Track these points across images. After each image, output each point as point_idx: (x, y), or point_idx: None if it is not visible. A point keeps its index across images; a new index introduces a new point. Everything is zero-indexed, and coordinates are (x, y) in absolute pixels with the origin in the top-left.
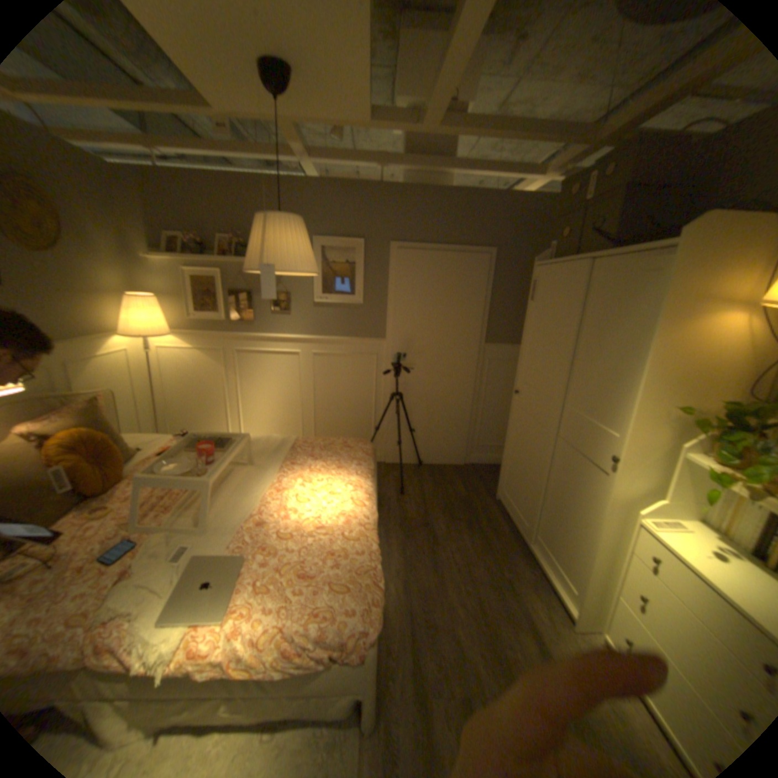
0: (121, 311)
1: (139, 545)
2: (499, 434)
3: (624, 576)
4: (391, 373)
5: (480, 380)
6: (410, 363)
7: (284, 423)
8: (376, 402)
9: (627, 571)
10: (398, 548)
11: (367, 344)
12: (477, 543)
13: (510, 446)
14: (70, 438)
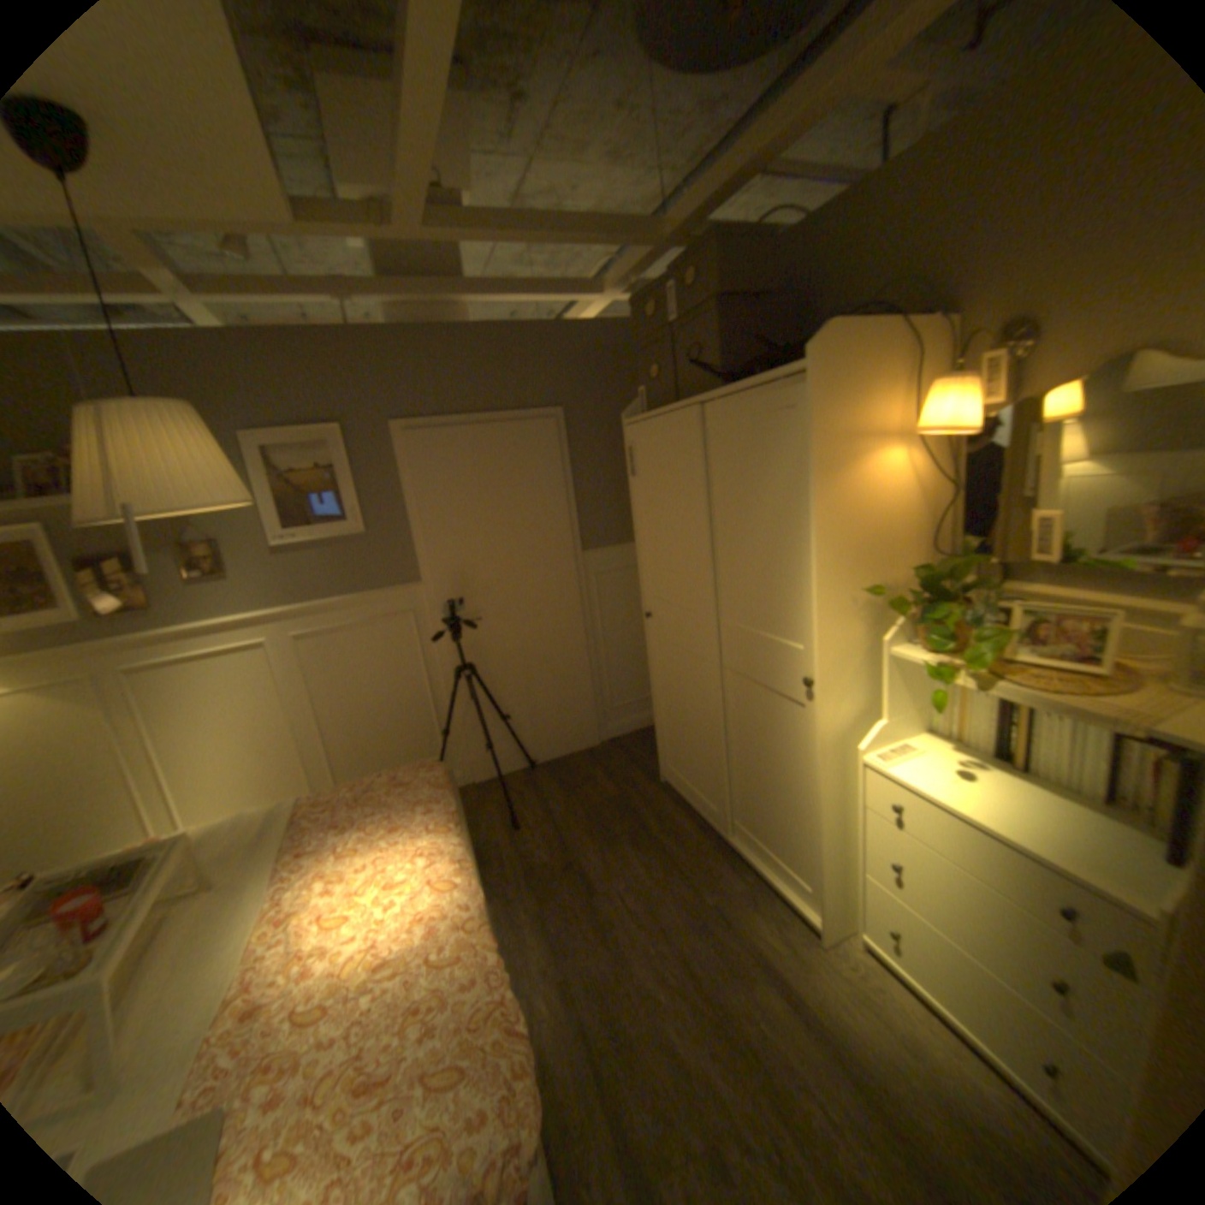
0: None
1: None
2: (639, 681)
3: (861, 843)
4: (448, 634)
5: (591, 610)
6: (474, 610)
7: (268, 777)
8: (434, 688)
9: (864, 836)
10: (534, 927)
11: (393, 597)
12: (654, 866)
13: (660, 698)
14: None
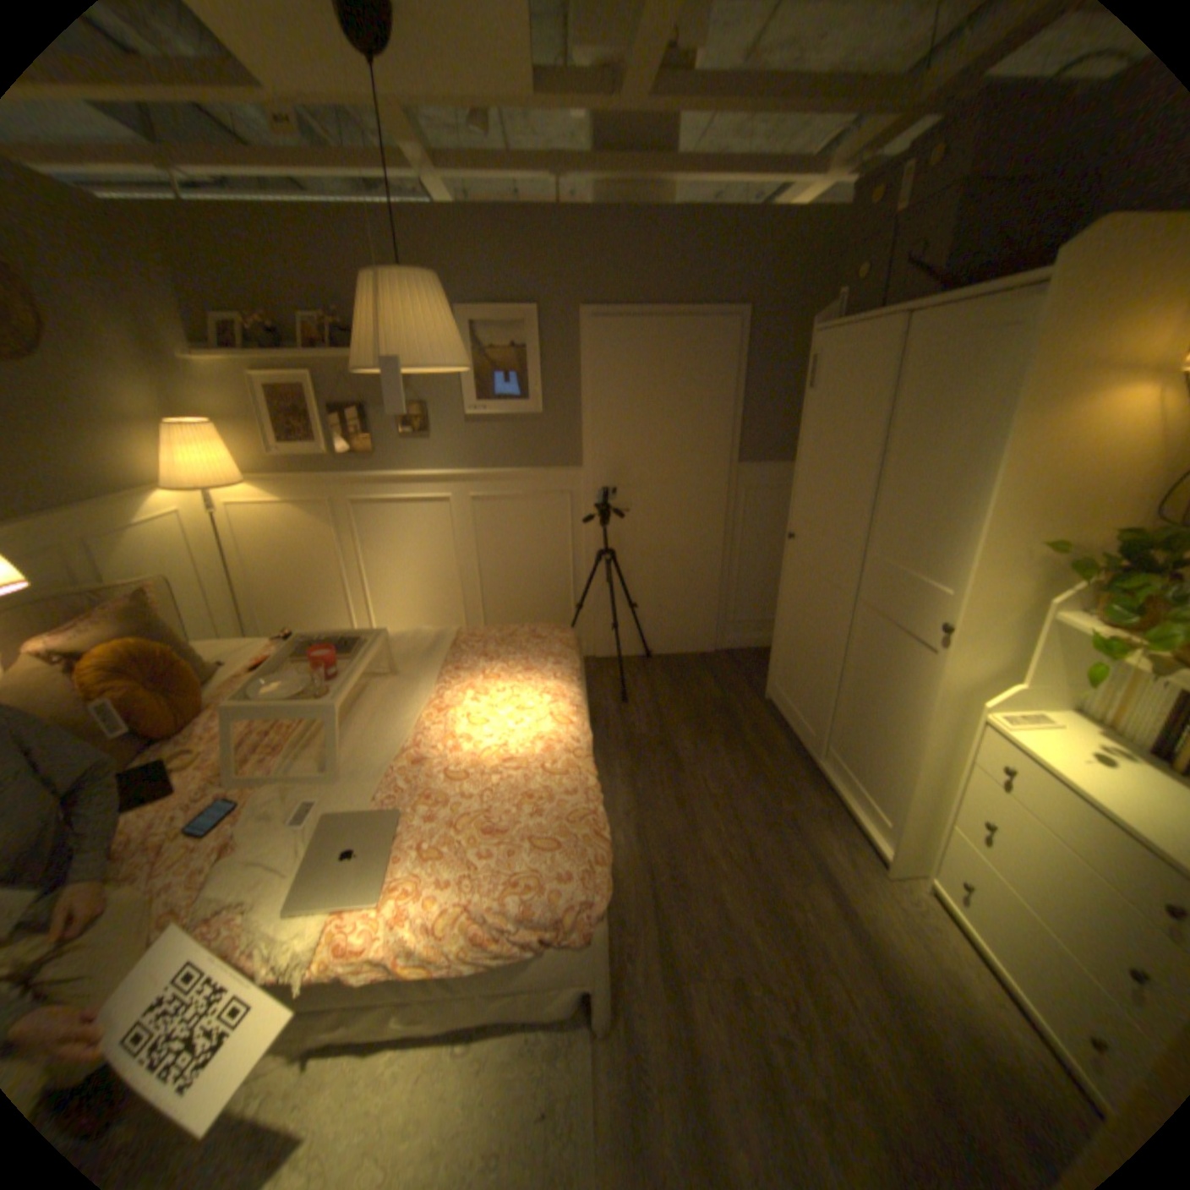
0: (162, 451)
1: (243, 805)
2: (766, 602)
3: (961, 797)
4: (596, 520)
5: (733, 522)
6: (623, 503)
7: (438, 609)
8: (576, 566)
9: (966, 789)
10: (626, 780)
11: (555, 478)
12: (741, 765)
13: (784, 620)
14: (115, 655)
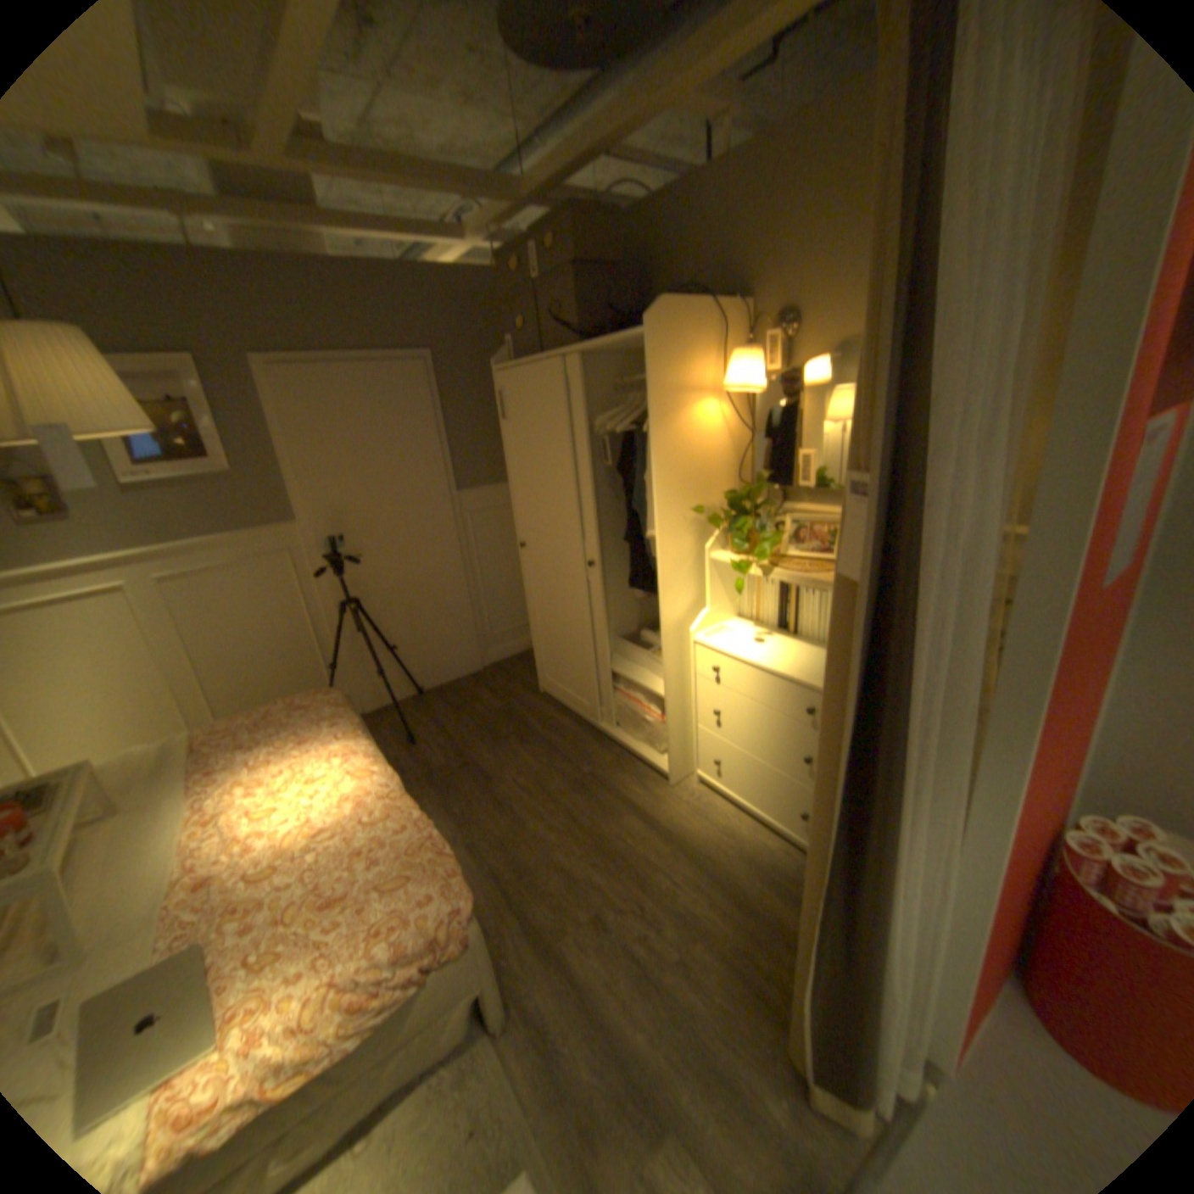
0: None
1: None
2: (515, 612)
3: (694, 705)
4: (327, 573)
5: (468, 547)
6: (353, 549)
7: (140, 725)
8: (317, 627)
9: (695, 697)
10: (439, 813)
11: (266, 538)
12: (538, 755)
13: (536, 620)
14: None
